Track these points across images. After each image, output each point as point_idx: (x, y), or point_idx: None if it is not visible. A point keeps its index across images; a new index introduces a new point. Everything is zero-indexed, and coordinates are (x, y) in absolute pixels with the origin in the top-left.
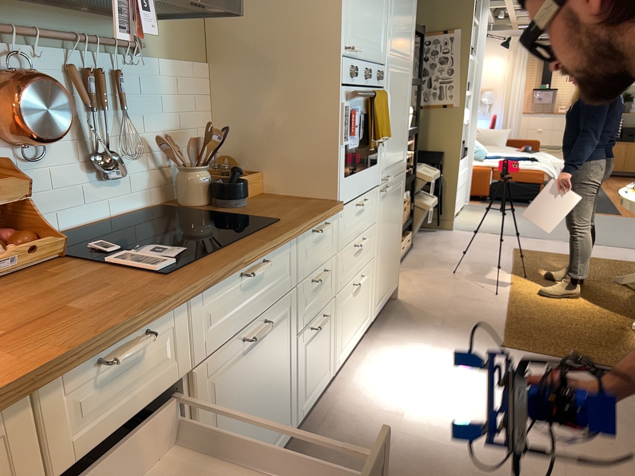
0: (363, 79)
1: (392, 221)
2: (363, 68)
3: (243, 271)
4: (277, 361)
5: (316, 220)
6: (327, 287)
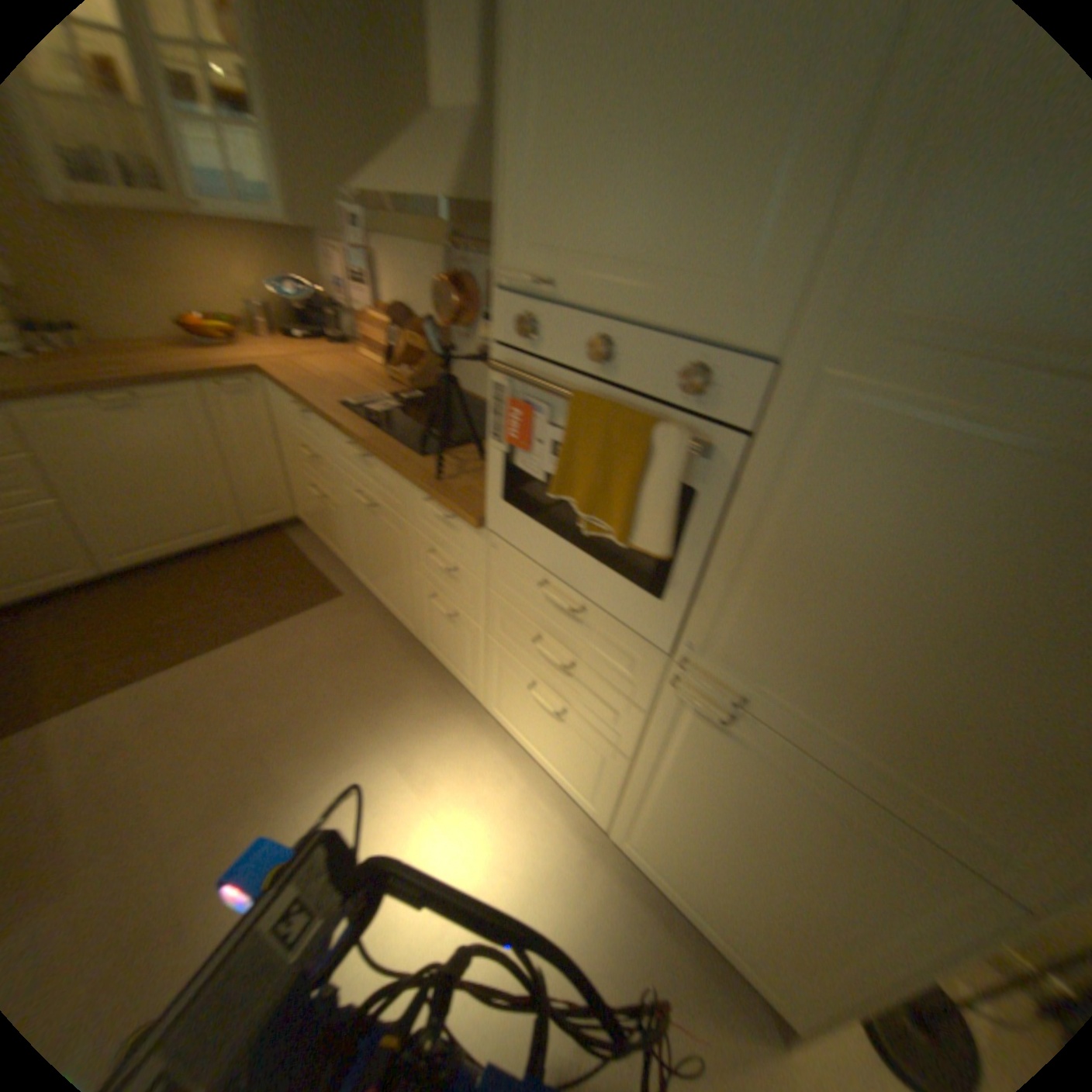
0: (585, 357)
1: (774, 852)
2: (589, 328)
3: (357, 445)
4: (396, 558)
5: (421, 486)
6: (468, 601)
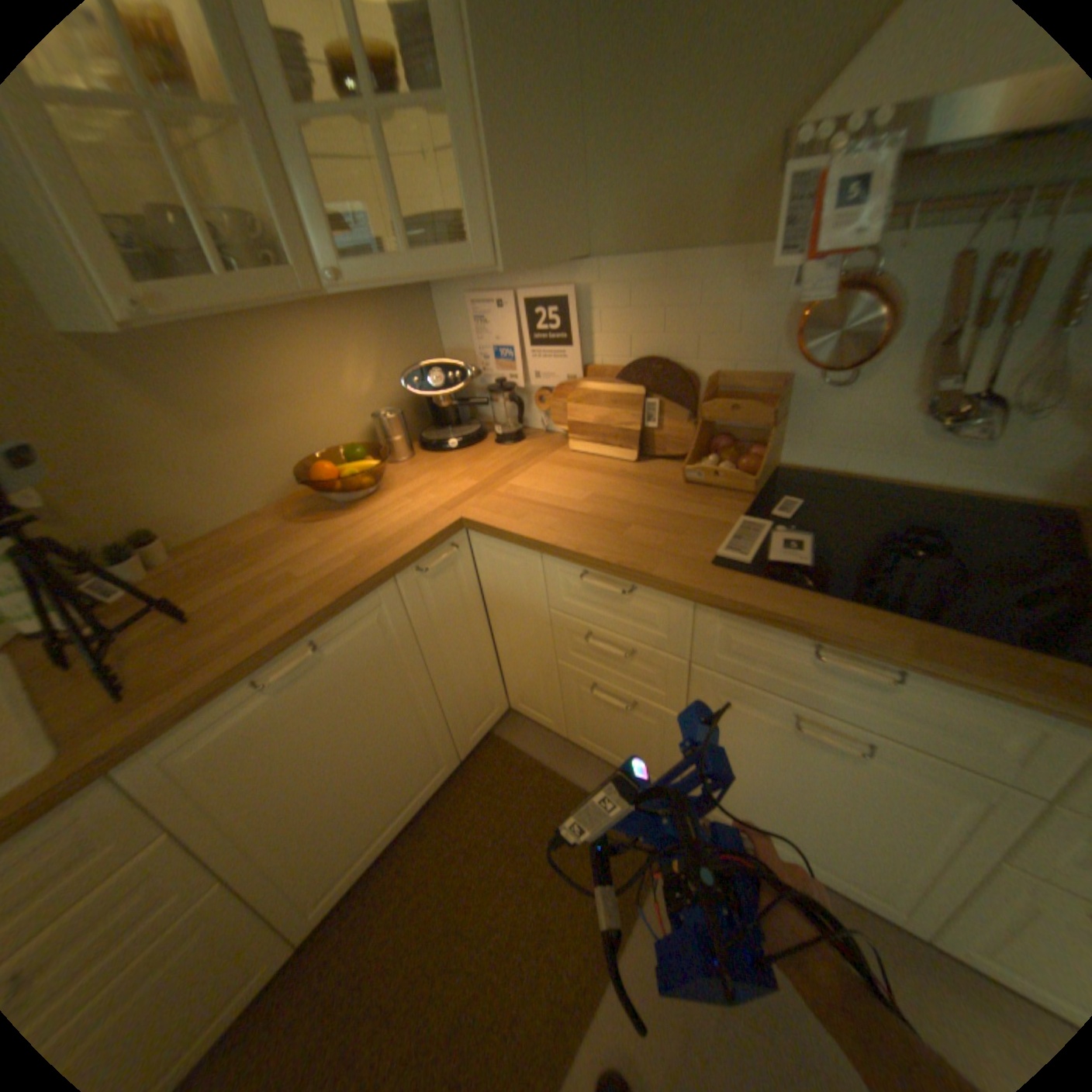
0: None
1: None
2: None
3: (823, 644)
4: (896, 820)
5: None
6: None
